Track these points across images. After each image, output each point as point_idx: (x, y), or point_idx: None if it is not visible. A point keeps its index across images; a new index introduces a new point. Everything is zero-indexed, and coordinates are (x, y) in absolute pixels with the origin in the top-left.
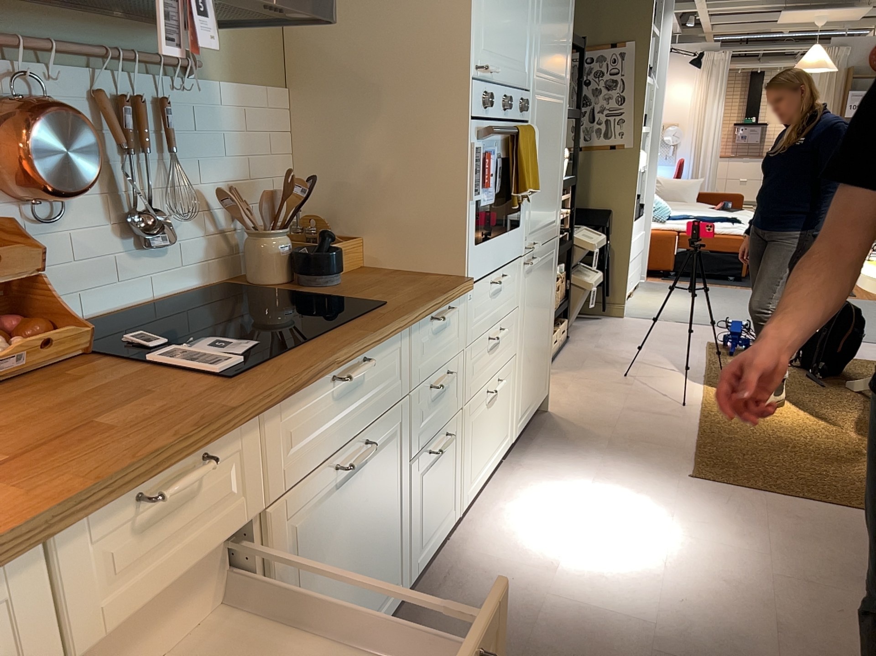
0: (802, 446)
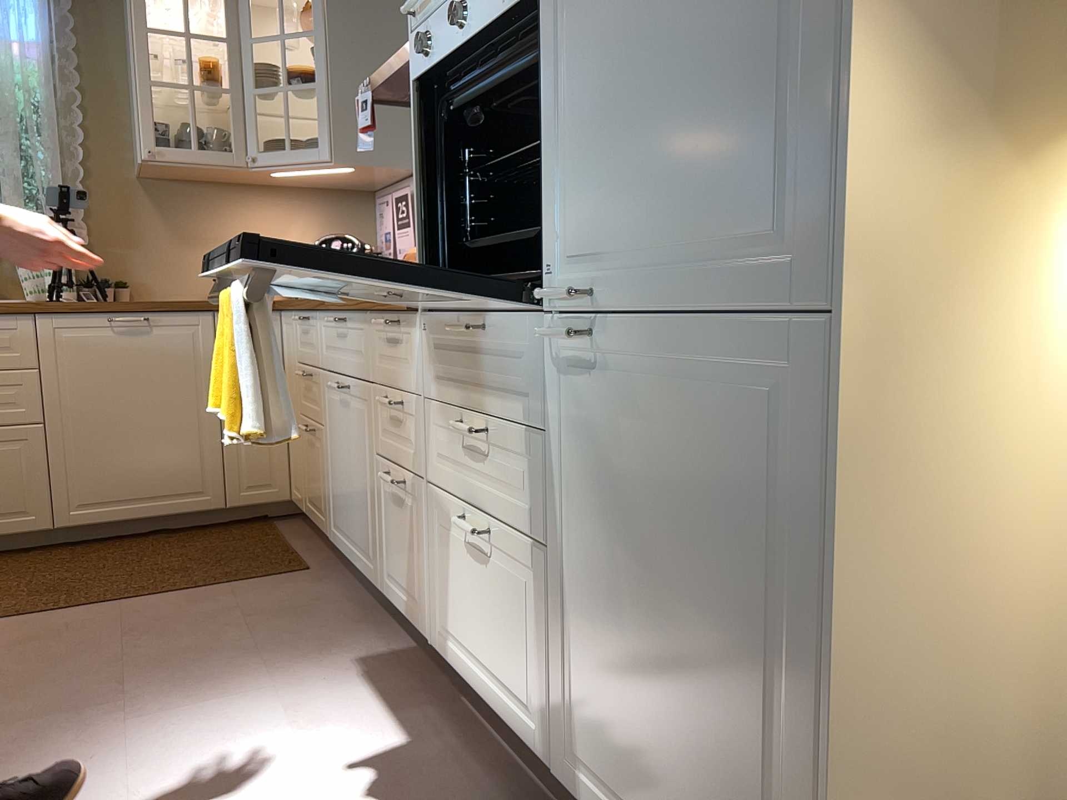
0: None
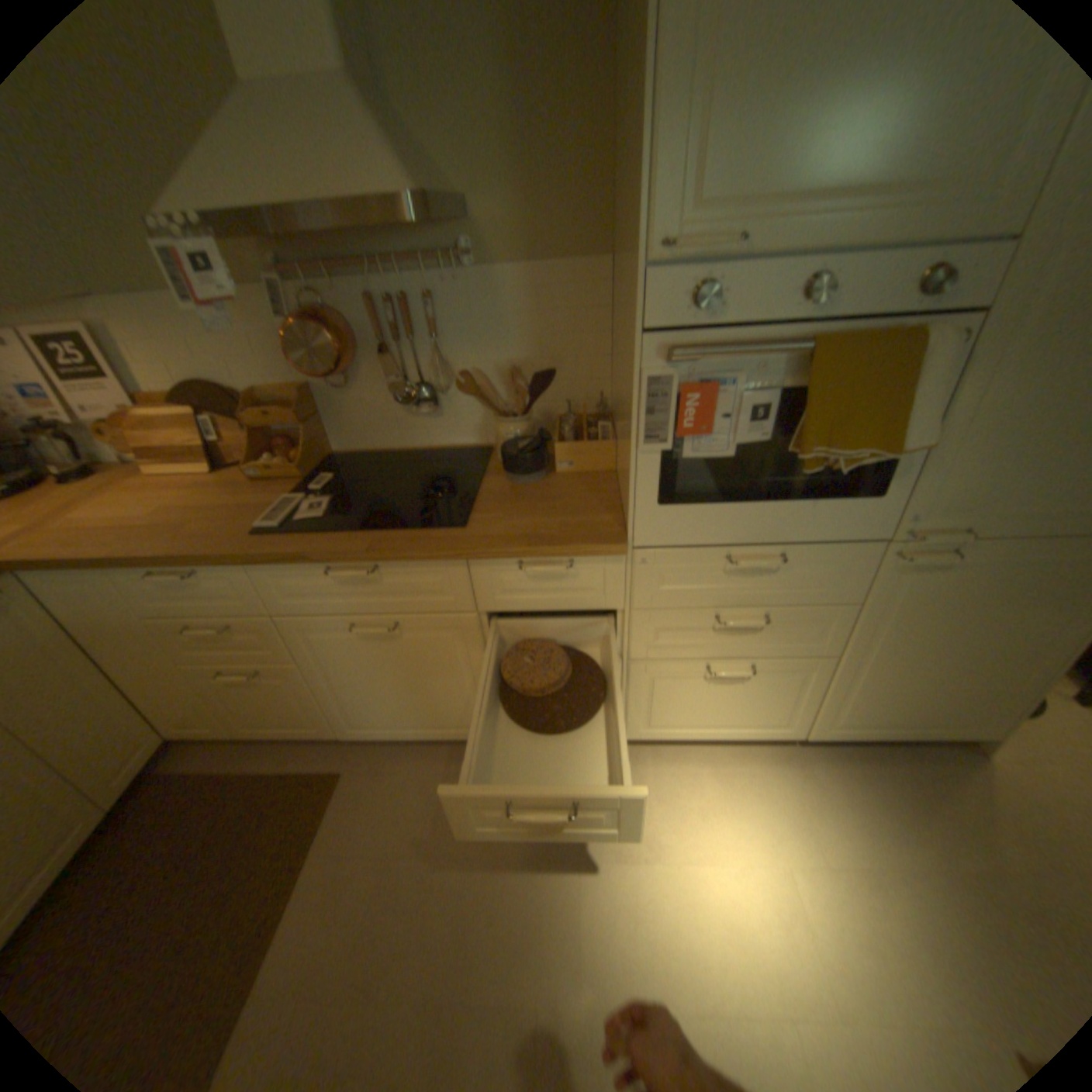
0: None
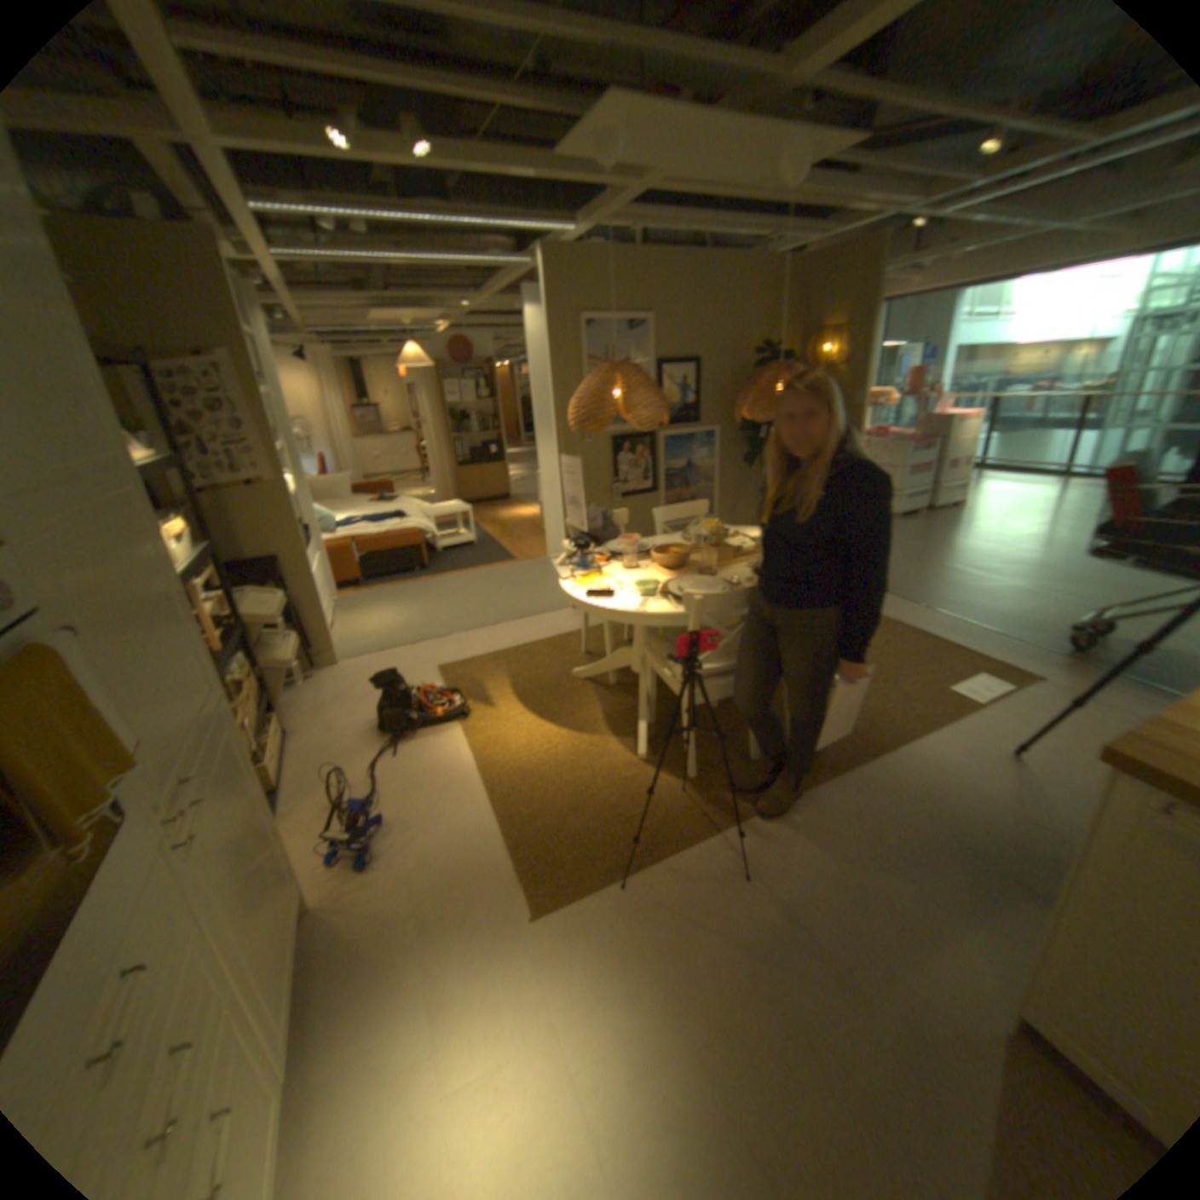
0: (591, 783)
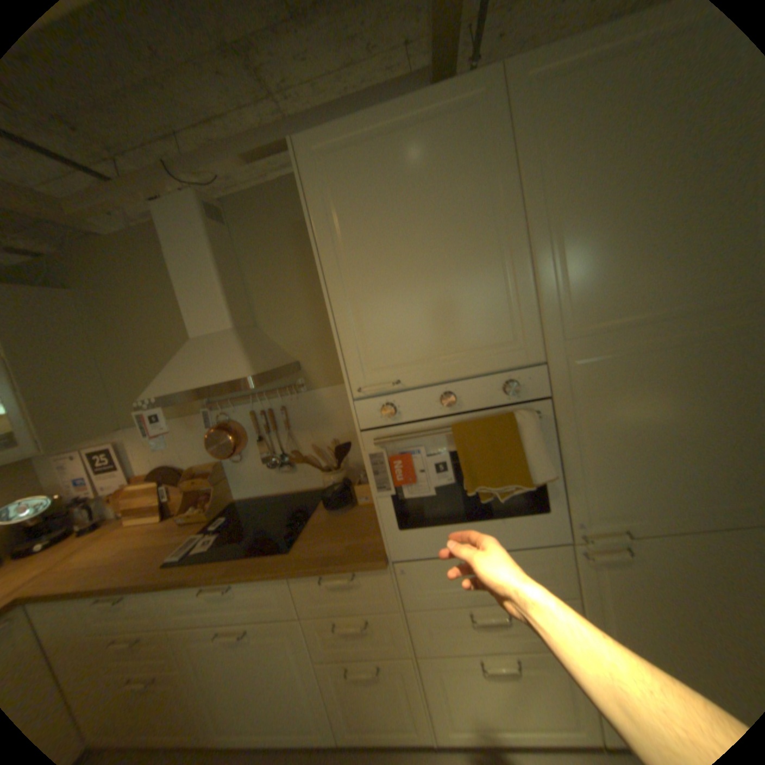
0: None
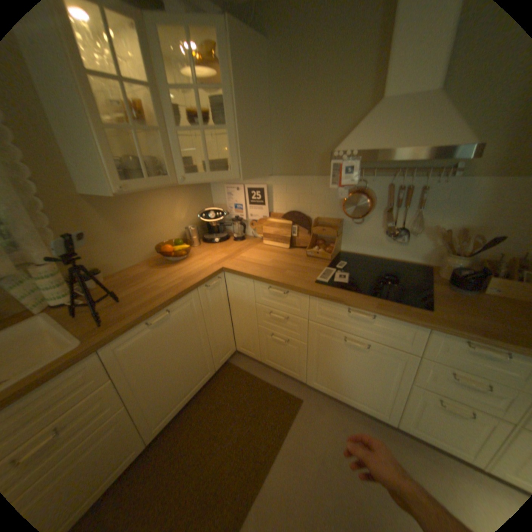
0: None
